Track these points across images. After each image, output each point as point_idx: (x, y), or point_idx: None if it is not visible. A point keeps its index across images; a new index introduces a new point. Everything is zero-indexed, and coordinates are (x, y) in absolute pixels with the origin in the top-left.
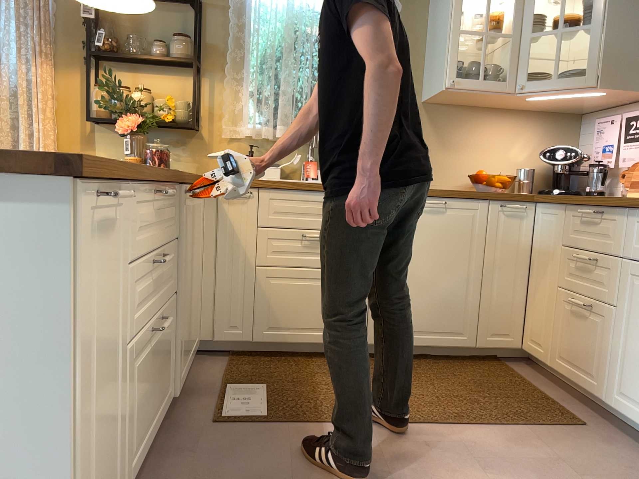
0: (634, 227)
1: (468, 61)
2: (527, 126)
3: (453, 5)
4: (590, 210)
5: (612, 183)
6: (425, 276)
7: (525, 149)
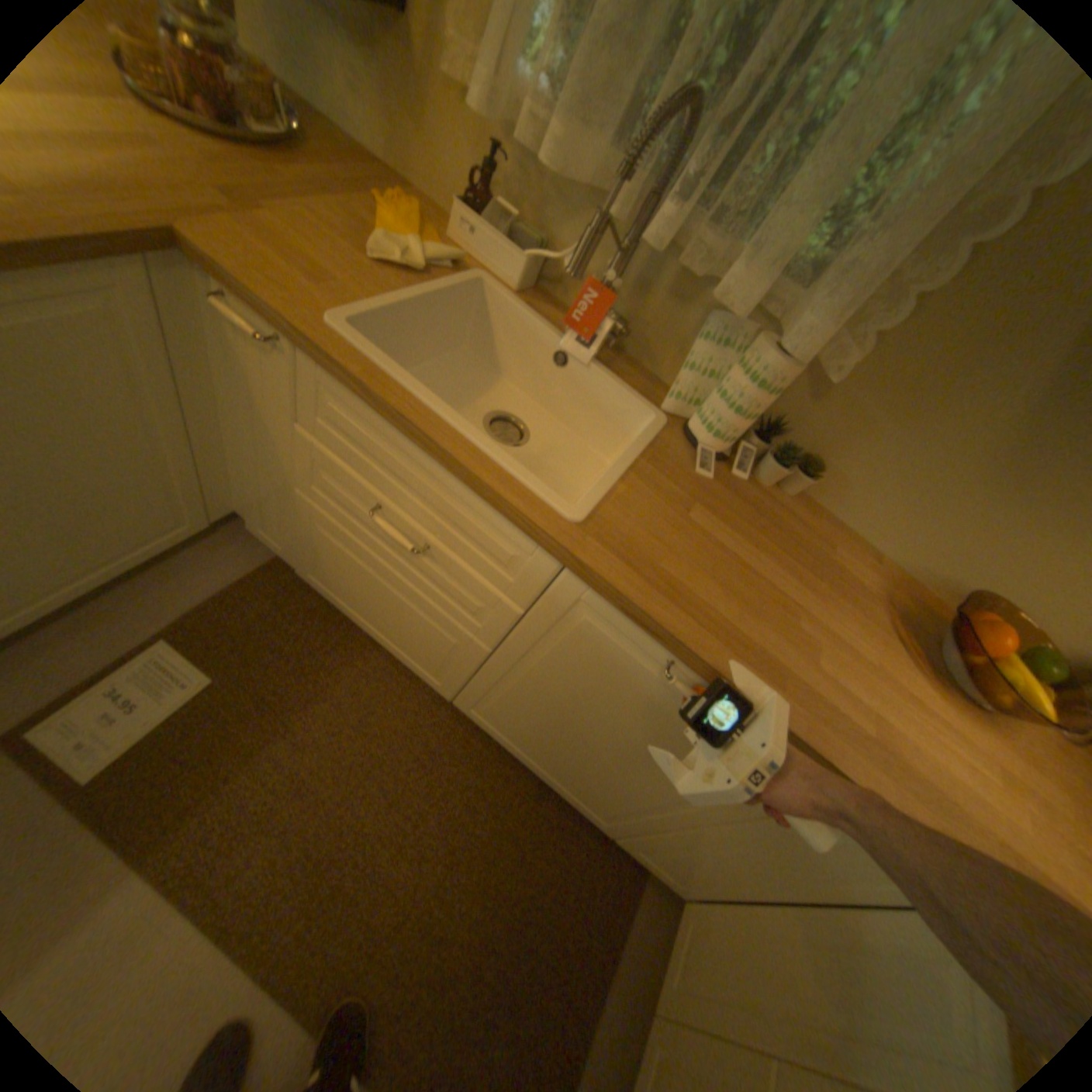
0: None
1: None
2: None
3: None
4: None
5: None
6: (588, 739)
7: None
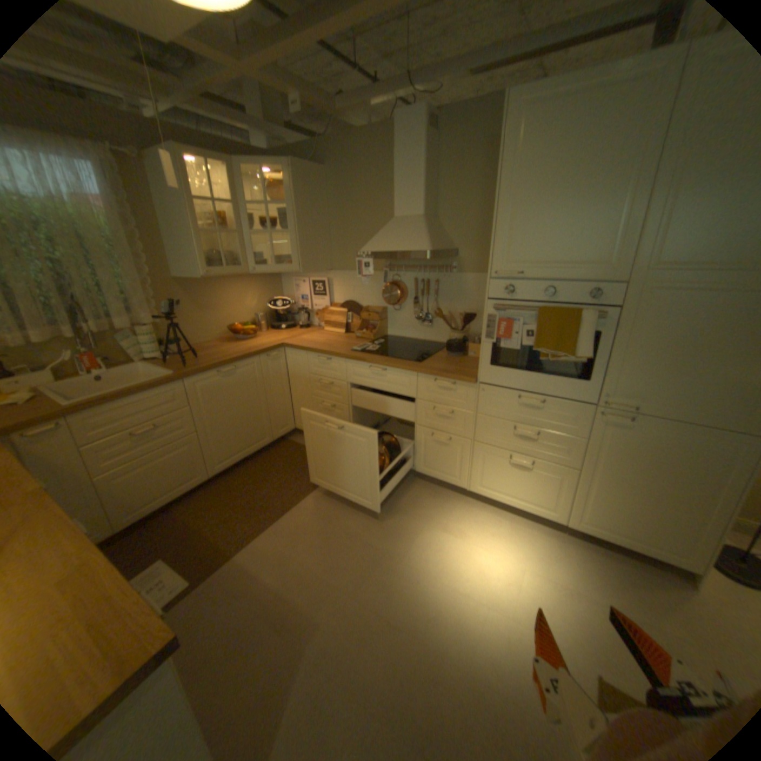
0: (350, 368)
1: (200, 242)
2: (251, 284)
3: (187, 210)
4: (323, 357)
5: (310, 317)
6: (234, 418)
7: (254, 300)
